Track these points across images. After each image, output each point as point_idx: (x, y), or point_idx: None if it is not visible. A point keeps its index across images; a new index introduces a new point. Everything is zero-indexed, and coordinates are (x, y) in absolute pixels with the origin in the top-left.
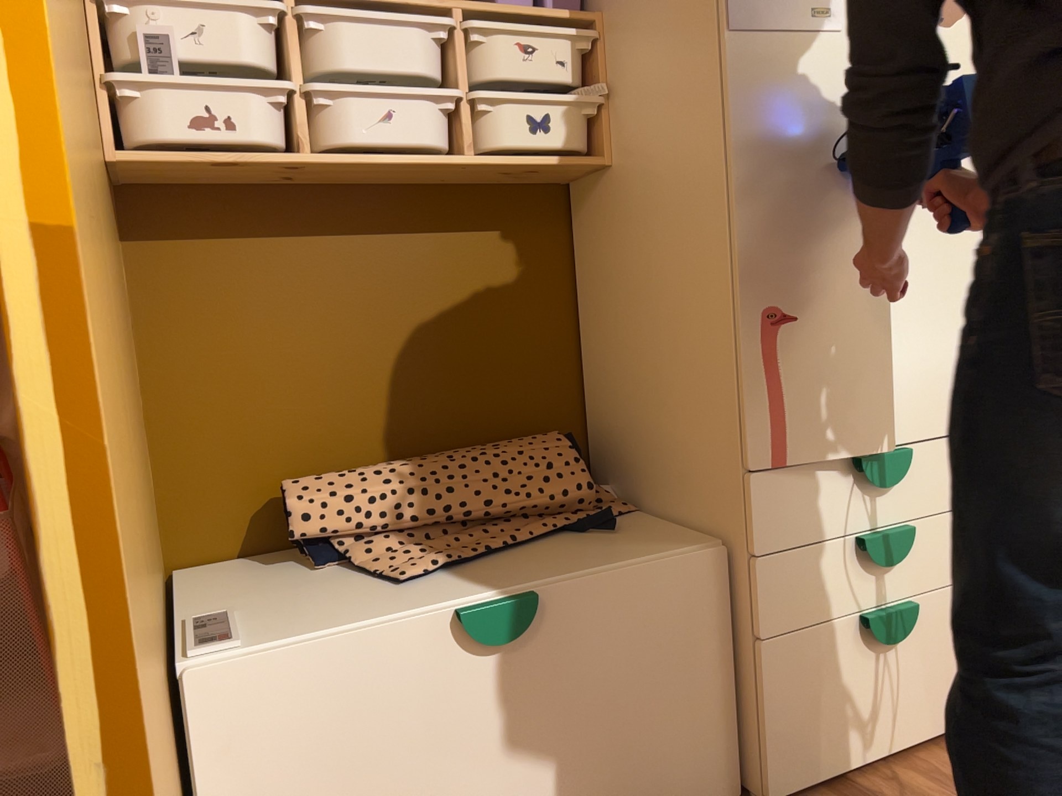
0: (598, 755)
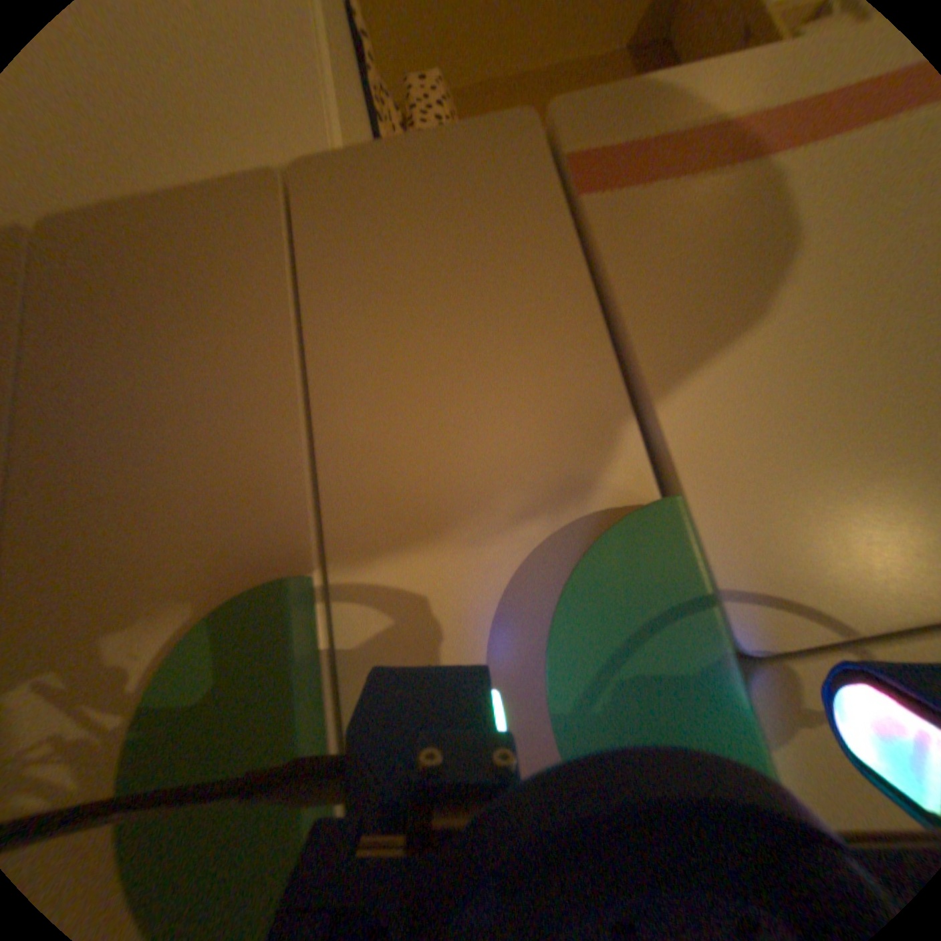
0: None
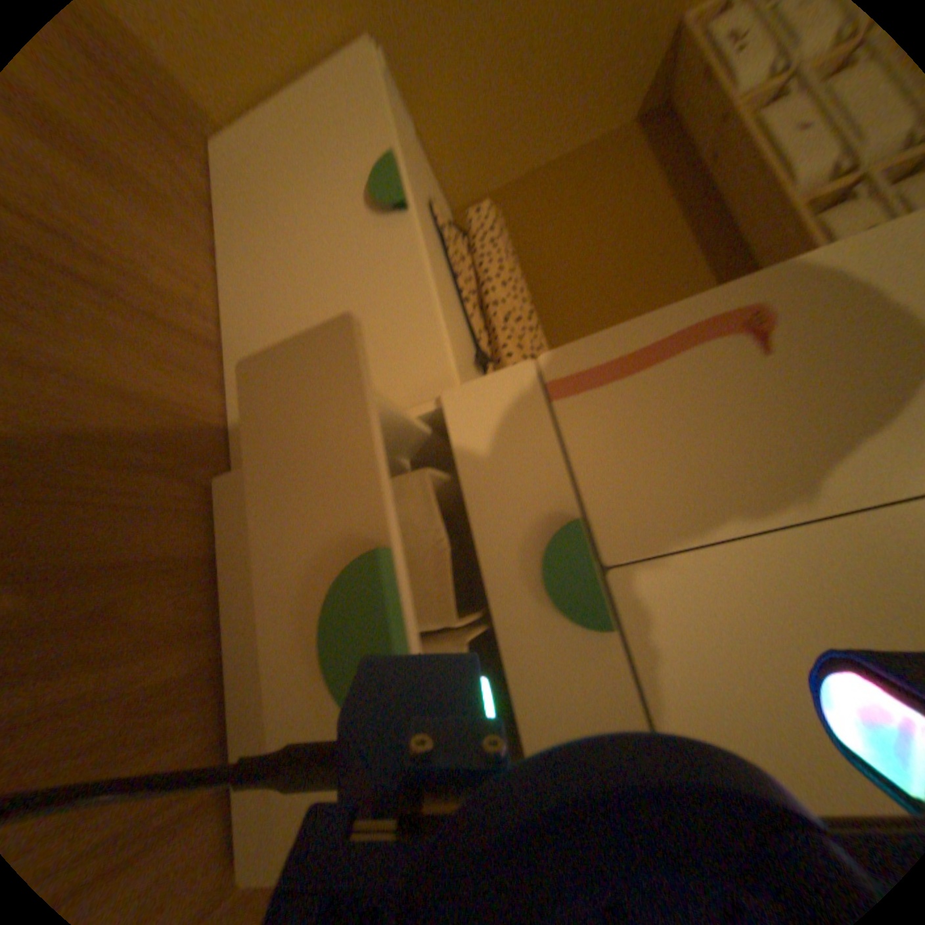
0: (286, 319)
